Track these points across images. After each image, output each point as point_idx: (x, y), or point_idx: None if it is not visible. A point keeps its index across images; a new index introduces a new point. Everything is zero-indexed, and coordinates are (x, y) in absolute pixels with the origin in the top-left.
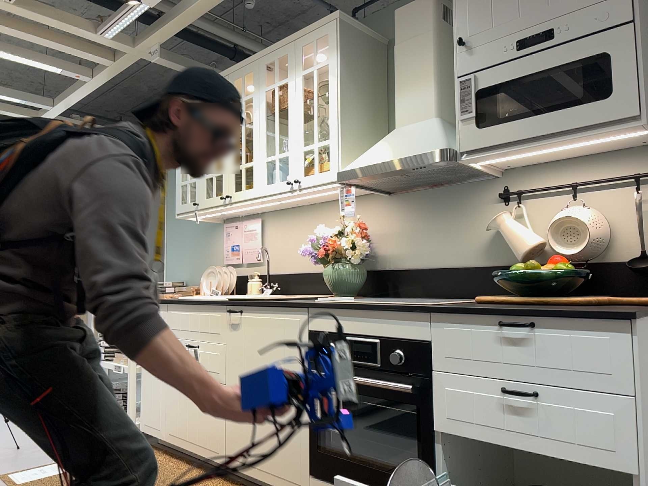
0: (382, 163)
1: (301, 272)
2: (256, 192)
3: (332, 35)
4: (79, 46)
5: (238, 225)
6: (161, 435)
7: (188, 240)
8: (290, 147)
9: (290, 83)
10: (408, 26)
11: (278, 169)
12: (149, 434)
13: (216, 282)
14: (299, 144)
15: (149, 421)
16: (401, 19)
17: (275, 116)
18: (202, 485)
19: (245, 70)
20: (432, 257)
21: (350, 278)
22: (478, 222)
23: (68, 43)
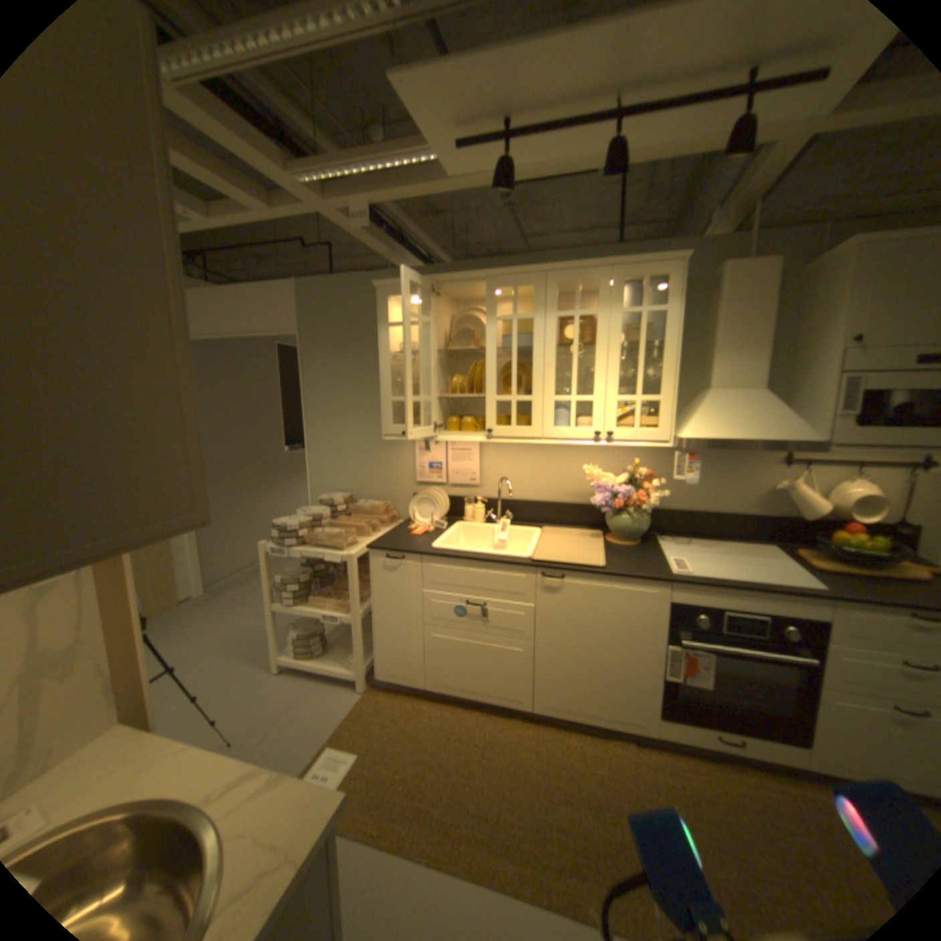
0: (748, 442)
1: (538, 502)
2: (538, 435)
3: (678, 278)
4: (224, 175)
5: (441, 444)
6: (419, 687)
7: (348, 448)
8: (598, 395)
9: (601, 319)
10: (746, 283)
11: (575, 415)
12: (395, 686)
13: (432, 511)
14: (613, 394)
15: (395, 675)
16: (739, 273)
17: (573, 352)
18: (517, 739)
19: (519, 281)
20: (704, 504)
21: (640, 527)
22: (759, 479)
23: (209, 167)
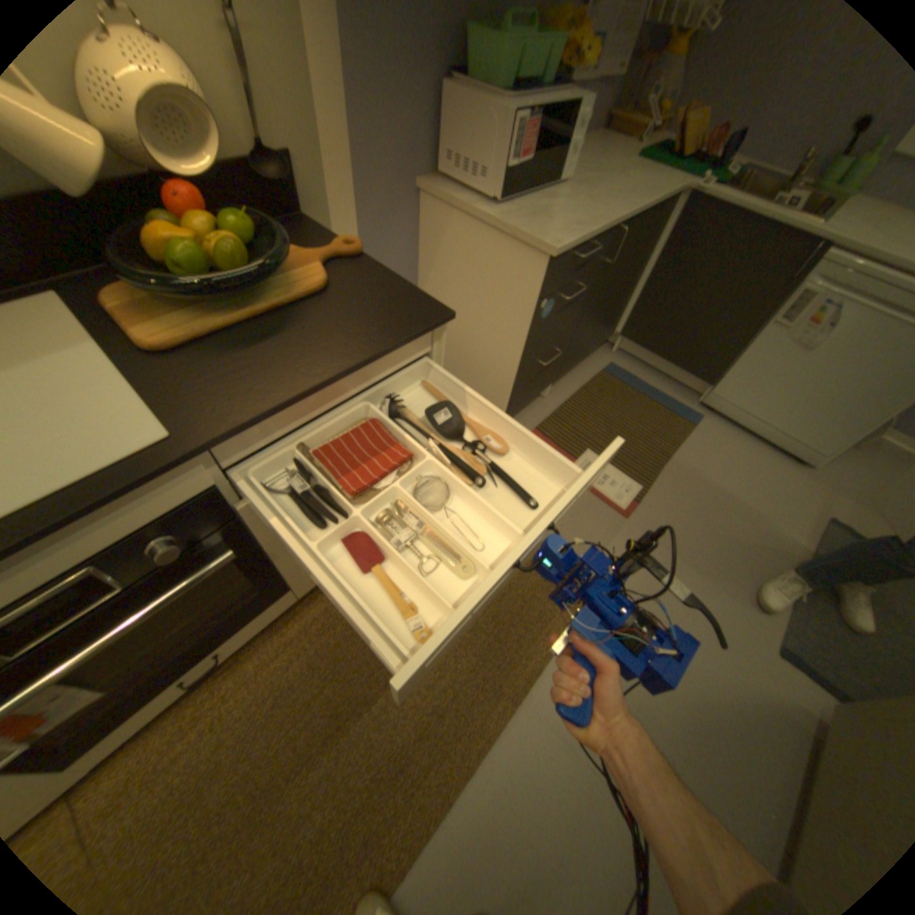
0: None
1: None
2: None
3: None
4: None
5: None
6: None
7: None
8: None
9: None
10: None
11: None
12: None
13: None
14: None
15: None
16: None
17: None
18: None
19: None
20: None
21: None
22: None
23: None
